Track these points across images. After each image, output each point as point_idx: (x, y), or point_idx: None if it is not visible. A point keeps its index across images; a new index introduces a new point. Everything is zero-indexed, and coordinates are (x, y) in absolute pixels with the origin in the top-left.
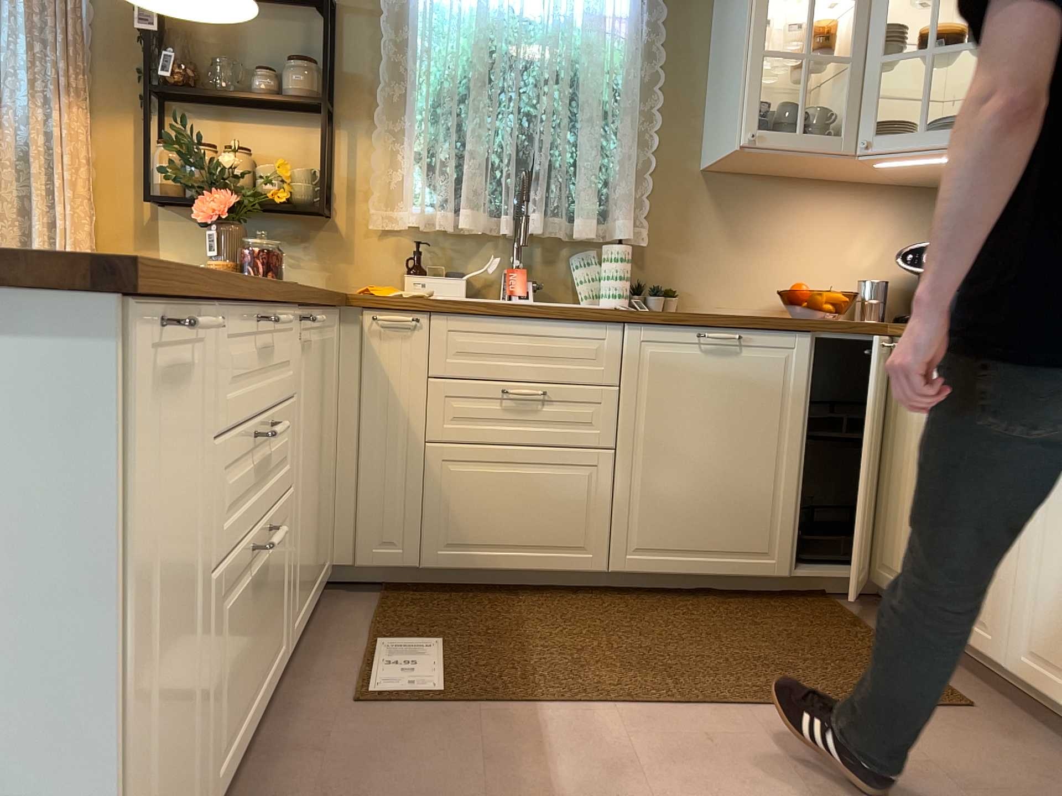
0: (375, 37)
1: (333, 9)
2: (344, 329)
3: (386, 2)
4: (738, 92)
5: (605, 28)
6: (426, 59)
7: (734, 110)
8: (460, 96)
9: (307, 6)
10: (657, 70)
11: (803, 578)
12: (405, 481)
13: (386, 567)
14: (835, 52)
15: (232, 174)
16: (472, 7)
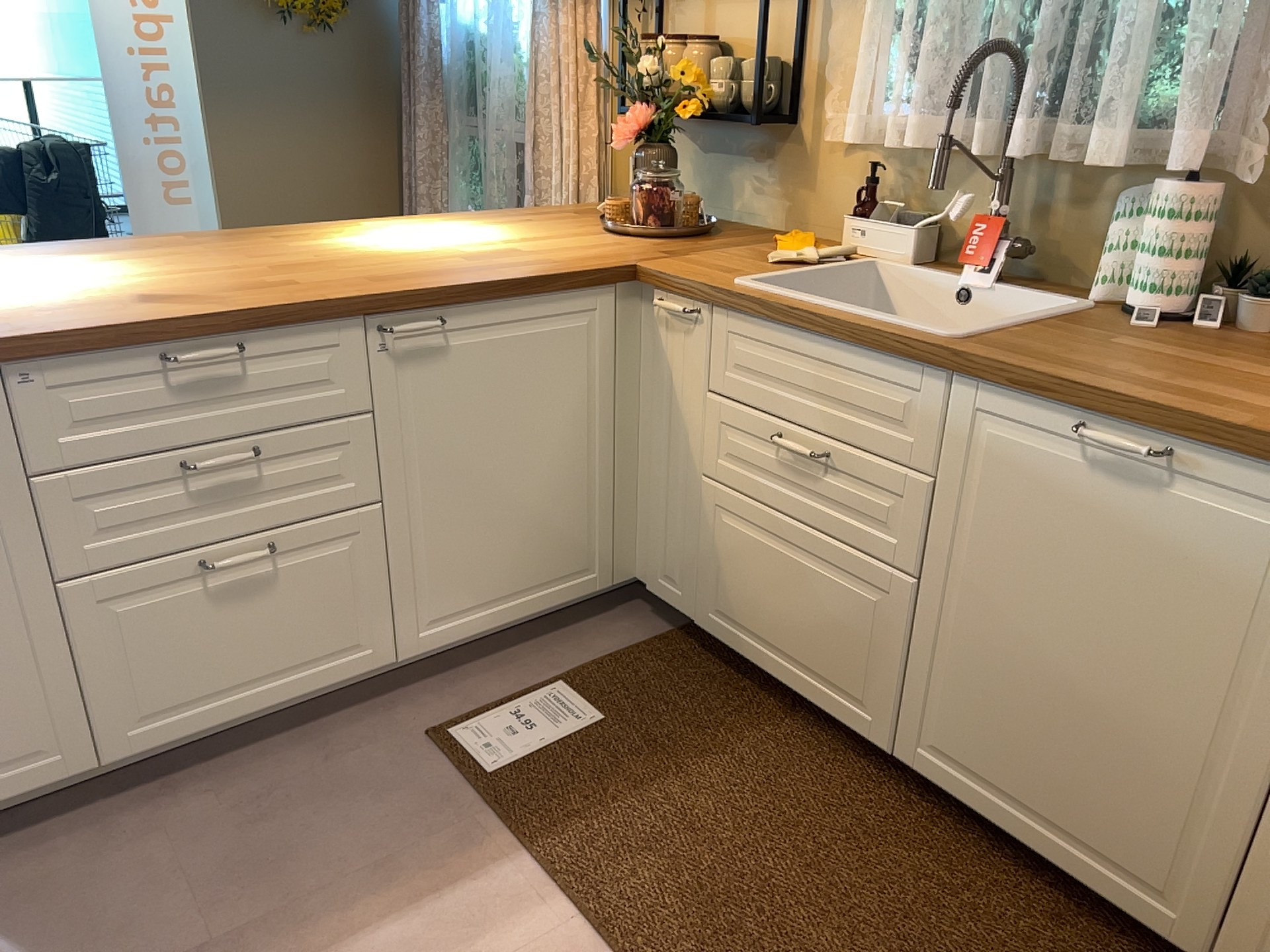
0: None
1: None
2: (644, 308)
3: None
4: None
5: None
6: None
7: None
8: None
9: None
10: None
11: None
12: (686, 512)
13: (670, 604)
14: None
15: (657, 82)
16: None
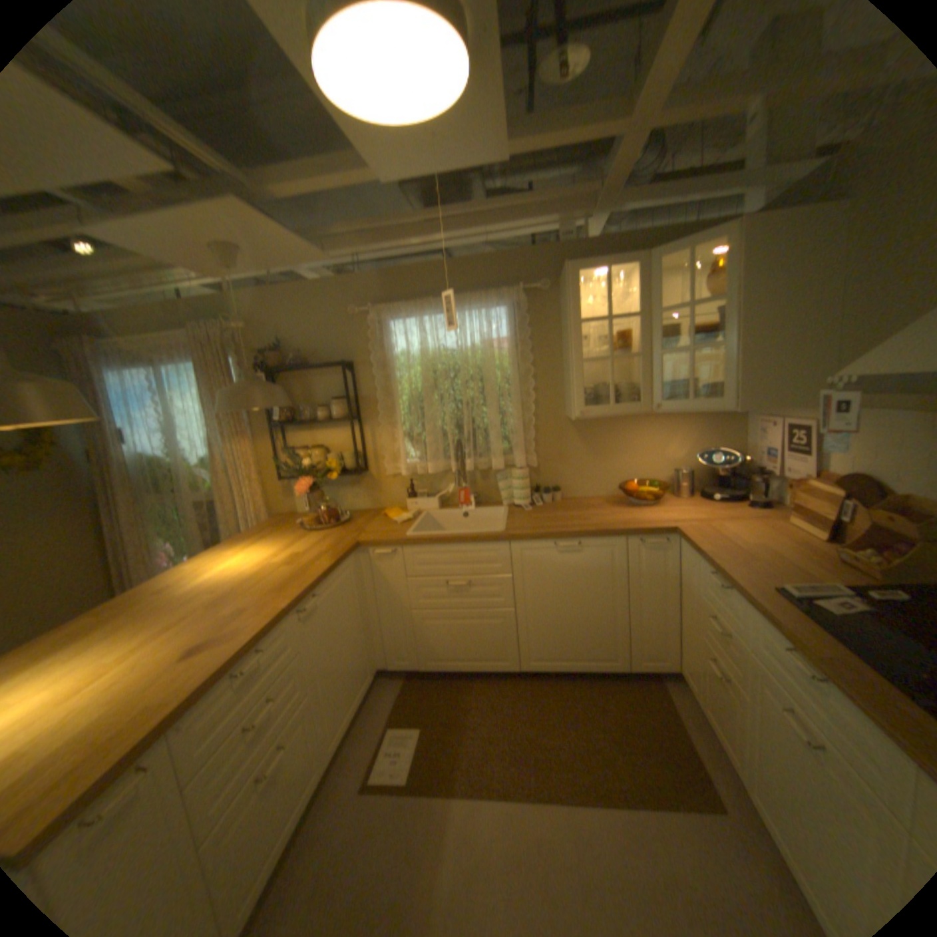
0: (373, 375)
1: (345, 371)
2: (362, 557)
3: (375, 357)
4: (570, 385)
5: (492, 351)
6: (398, 386)
7: (571, 394)
8: (421, 399)
9: (337, 367)
10: (529, 365)
11: (638, 673)
12: (405, 629)
13: (403, 671)
14: (637, 340)
15: (310, 467)
16: (419, 351)
